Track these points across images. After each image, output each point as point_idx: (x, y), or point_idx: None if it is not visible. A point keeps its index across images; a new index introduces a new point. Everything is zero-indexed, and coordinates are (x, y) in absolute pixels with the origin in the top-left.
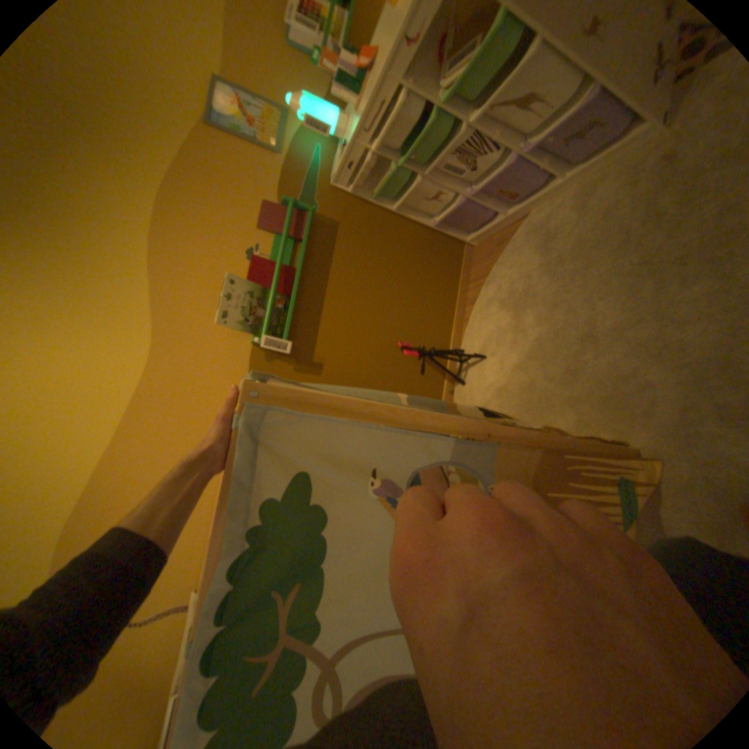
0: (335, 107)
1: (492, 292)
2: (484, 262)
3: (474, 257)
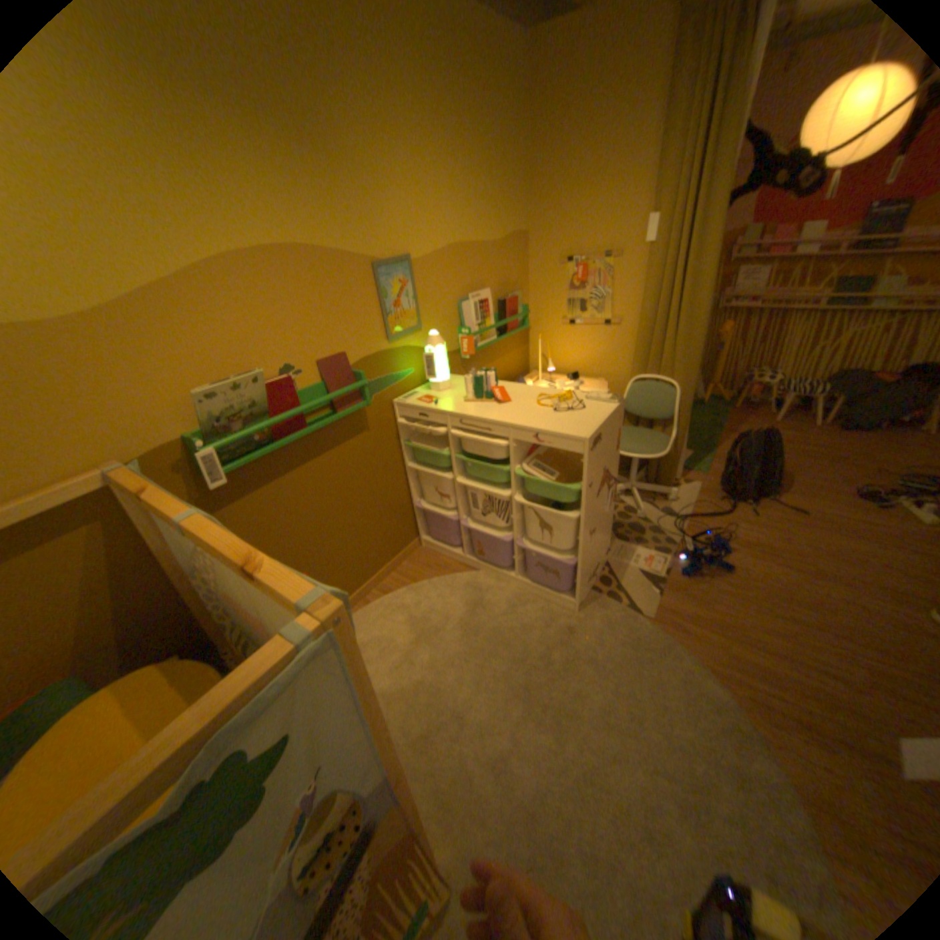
0: (448, 374)
1: (407, 600)
2: (418, 568)
3: (413, 554)
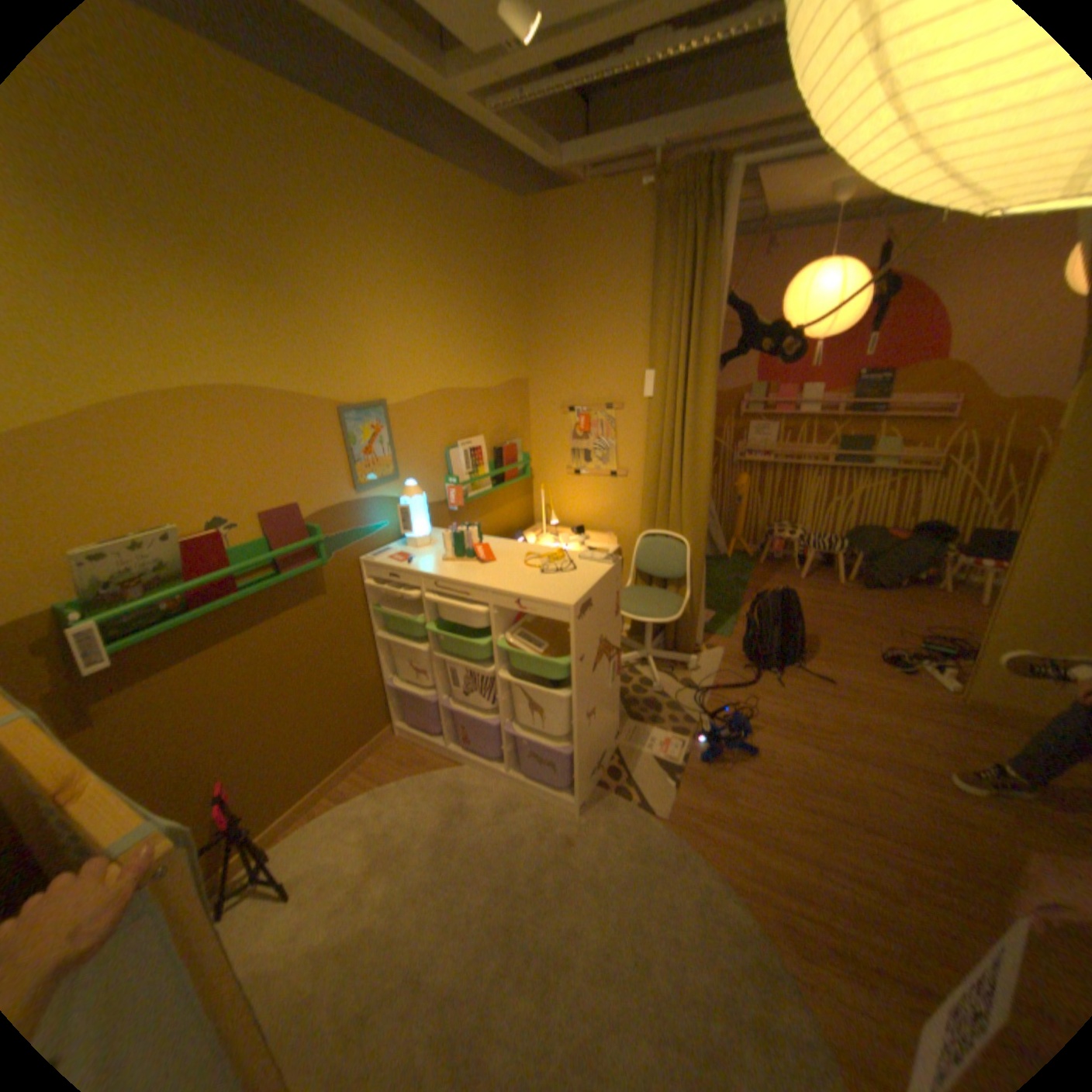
0: (428, 527)
1: (366, 811)
2: (387, 765)
3: (382, 746)
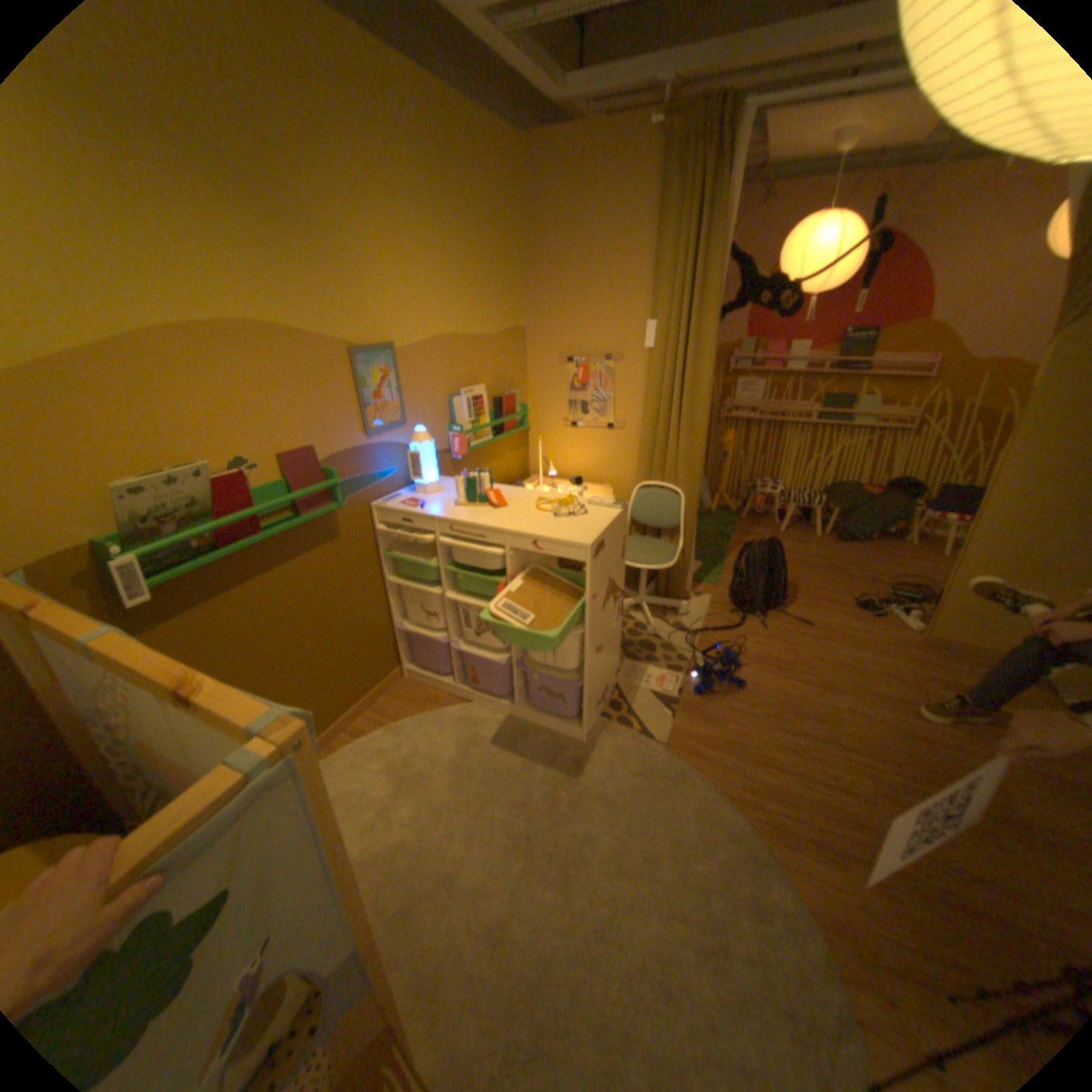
0: (436, 474)
1: (384, 743)
2: (399, 703)
3: (392, 687)
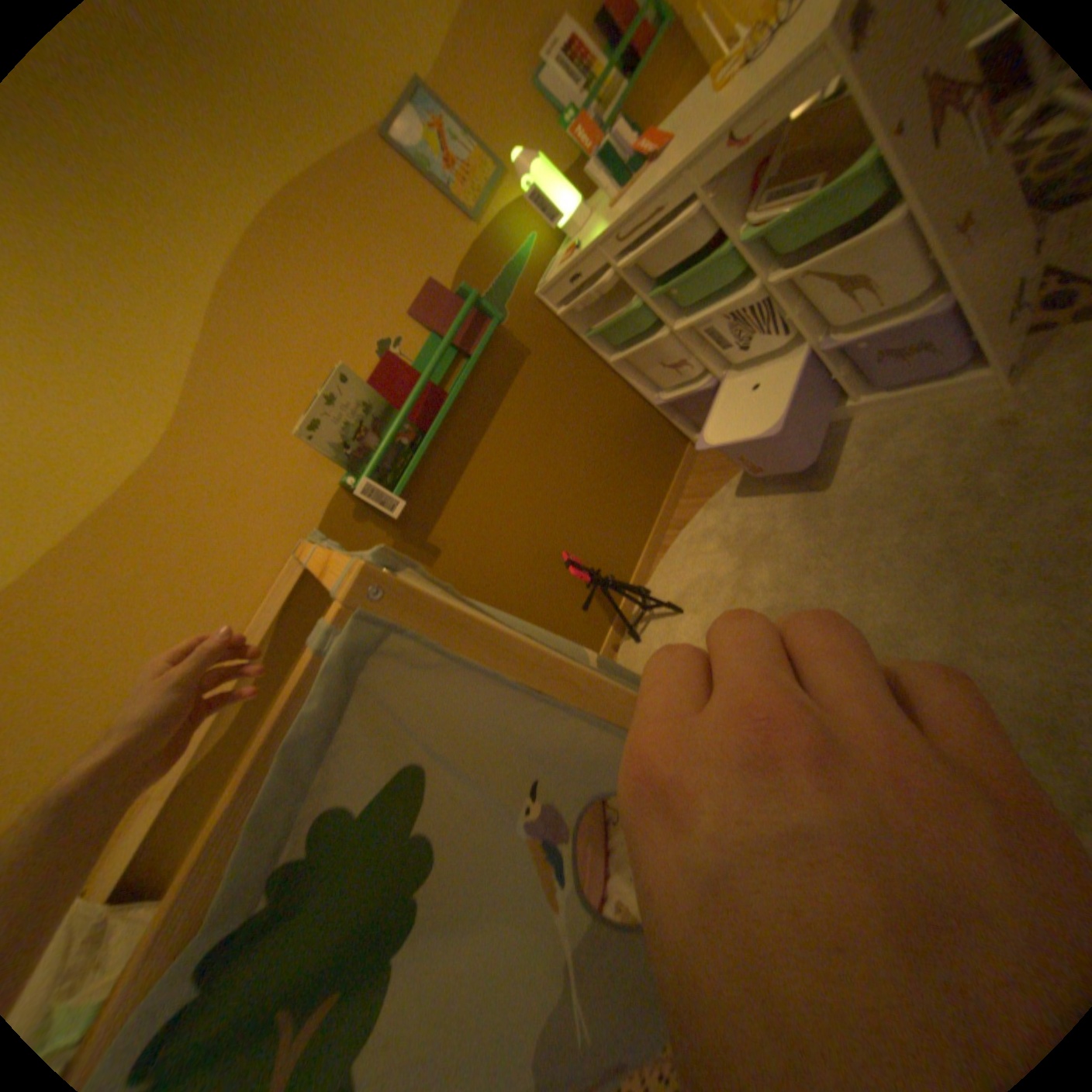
0: (576, 194)
1: (712, 521)
2: (709, 476)
3: (695, 464)
